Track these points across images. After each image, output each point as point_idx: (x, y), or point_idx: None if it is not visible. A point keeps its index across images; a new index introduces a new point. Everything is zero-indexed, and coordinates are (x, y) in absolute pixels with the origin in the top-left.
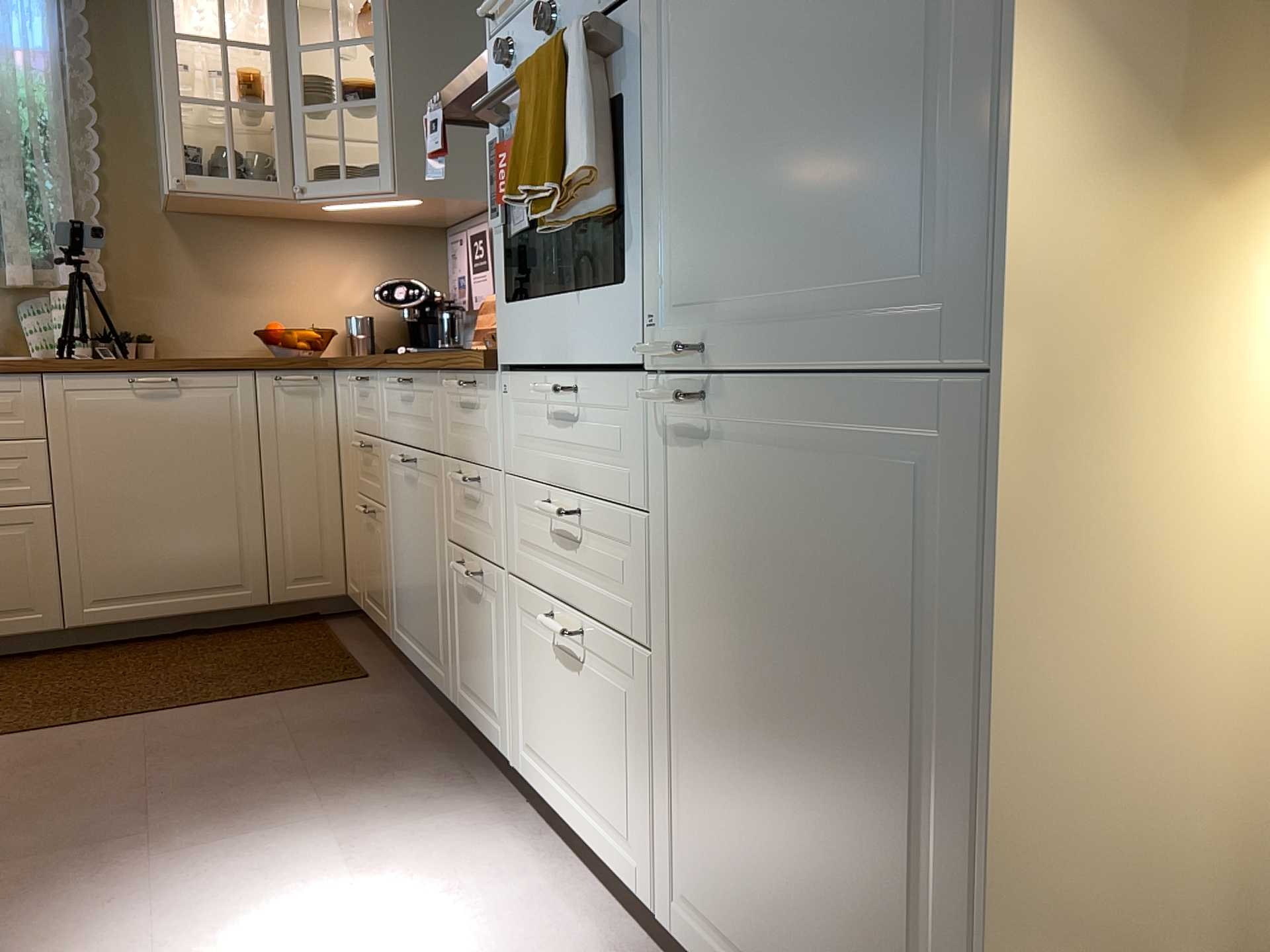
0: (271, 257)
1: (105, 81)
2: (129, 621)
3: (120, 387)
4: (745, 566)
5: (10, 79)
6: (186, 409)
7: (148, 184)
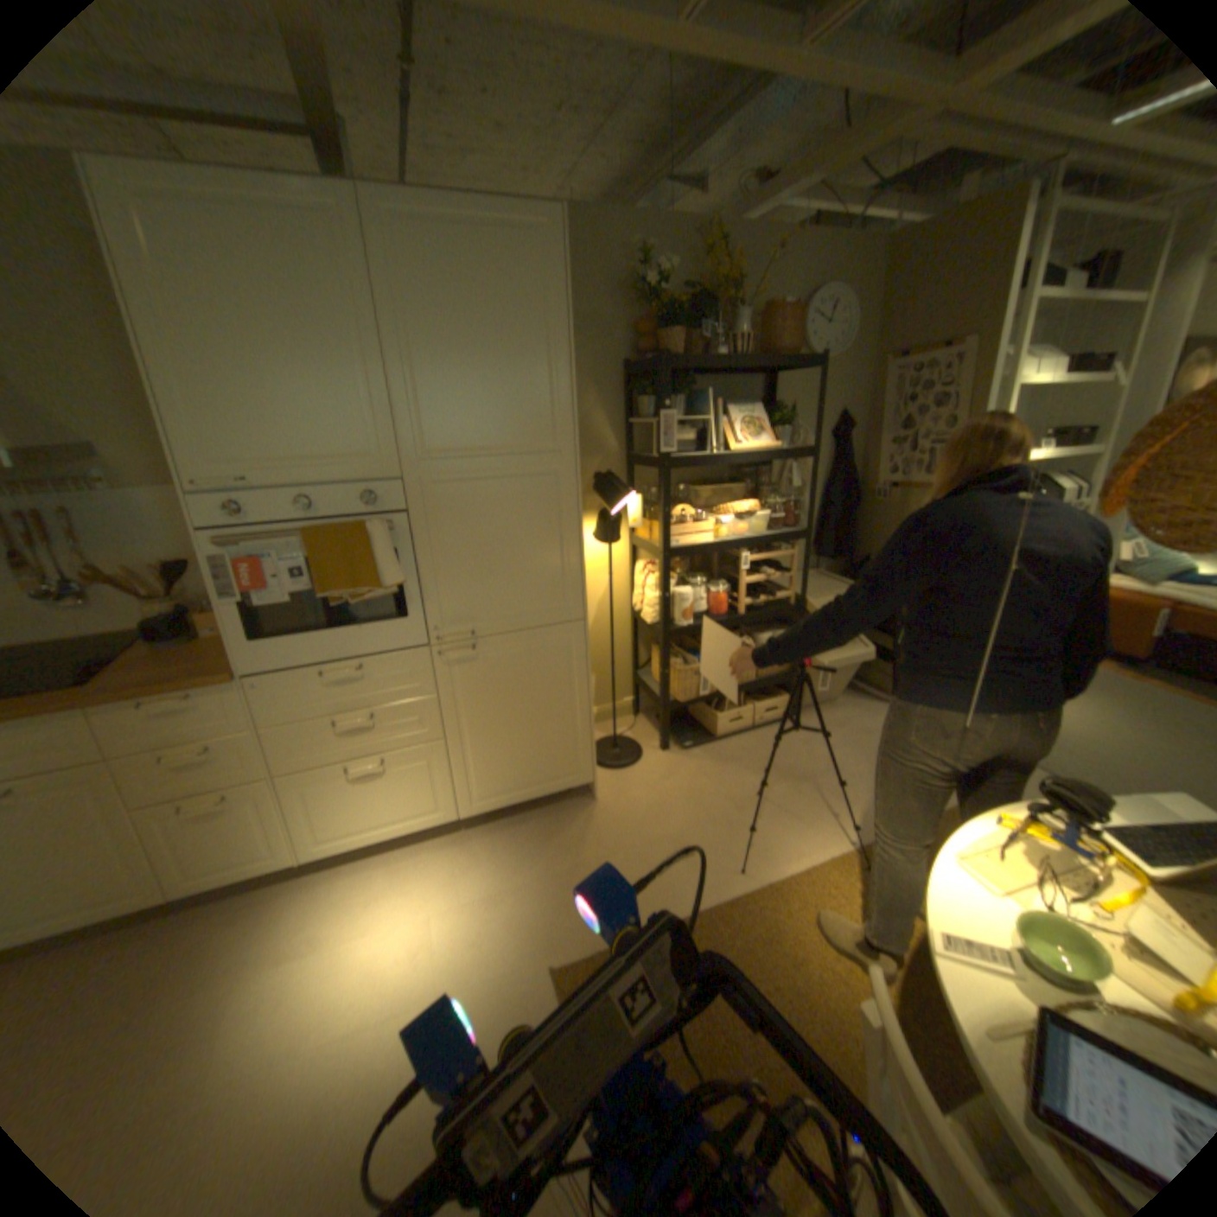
0: None
1: None
2: None
3: None
4: (494, 688)
5: None
6: None
7: None
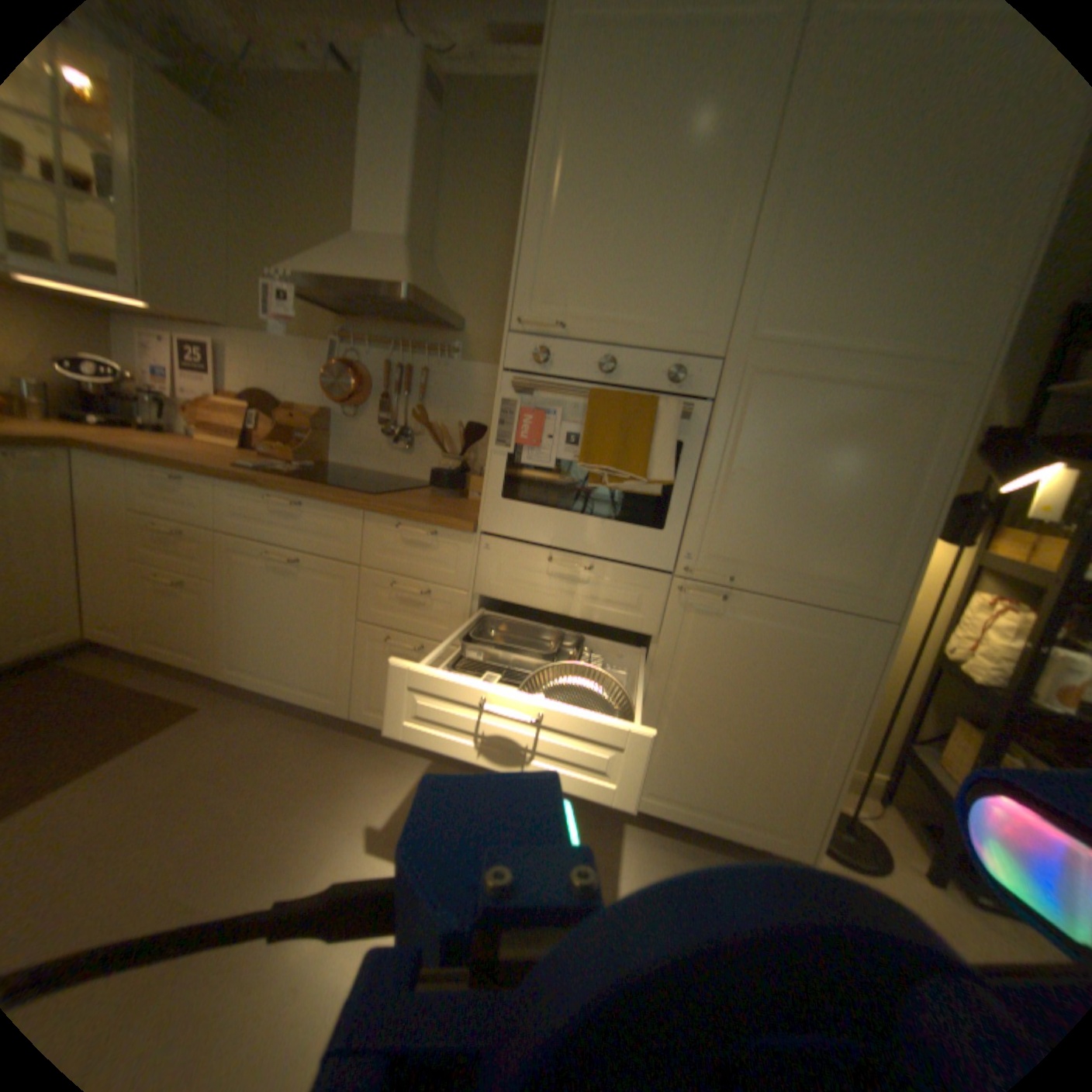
0: None
1: None
2: None
3: None
4: (730, 663)
5: None
6: None
7: None
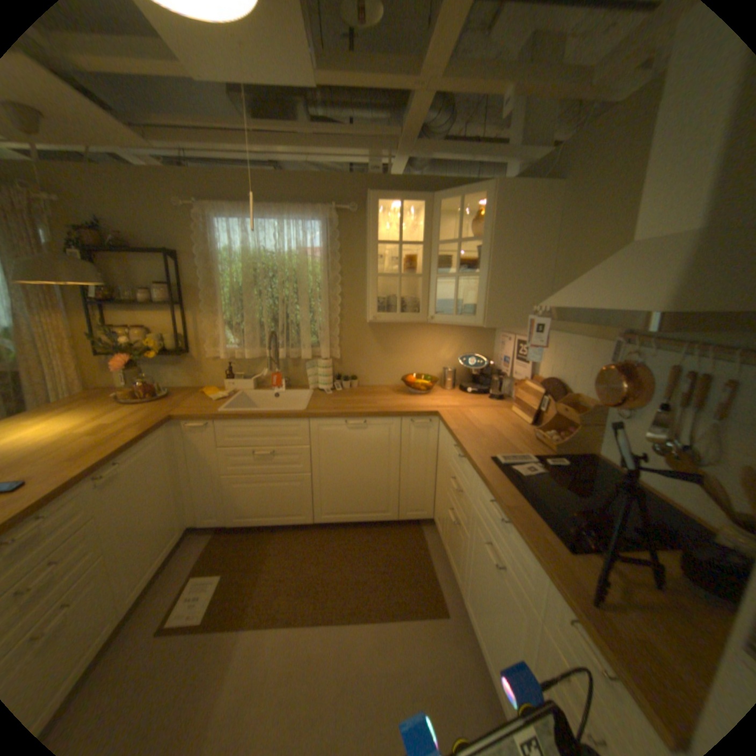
0: (411, 339)
1: (345, 260)
2: (339, 523)
3: (342, 425)
4: None
5: (306, 265)
6: (369, 434)
7: (360, 307)
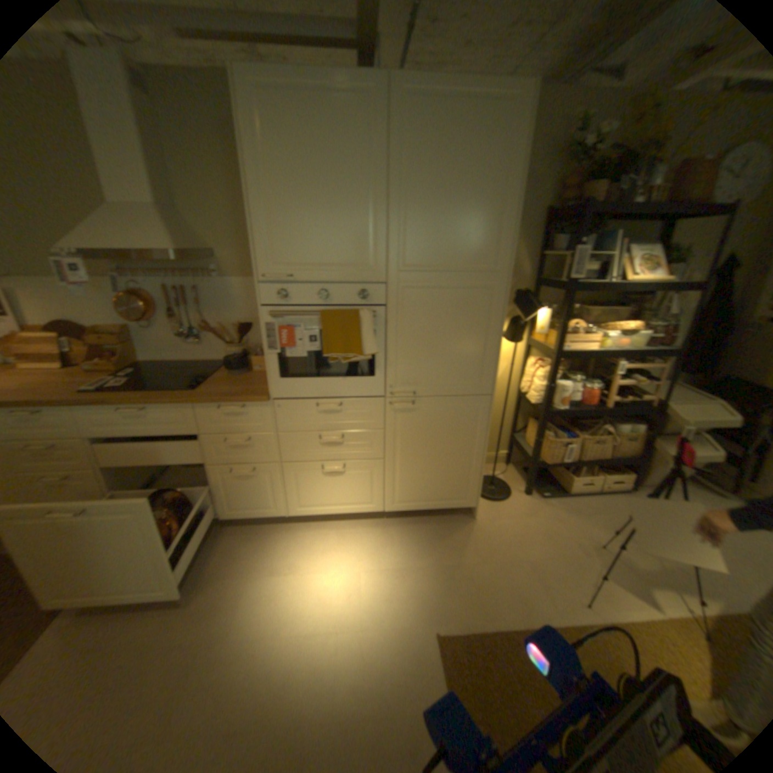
0: None
1: None
2: None
3: None
4: (422, 431)
5: None
6: None
7: None
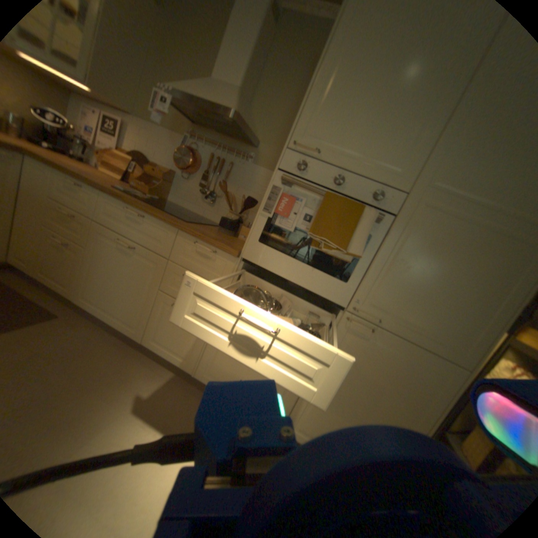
0: None
1: None
2: None
3: None
4: (366, 370)
5: None
6: None
7: None
